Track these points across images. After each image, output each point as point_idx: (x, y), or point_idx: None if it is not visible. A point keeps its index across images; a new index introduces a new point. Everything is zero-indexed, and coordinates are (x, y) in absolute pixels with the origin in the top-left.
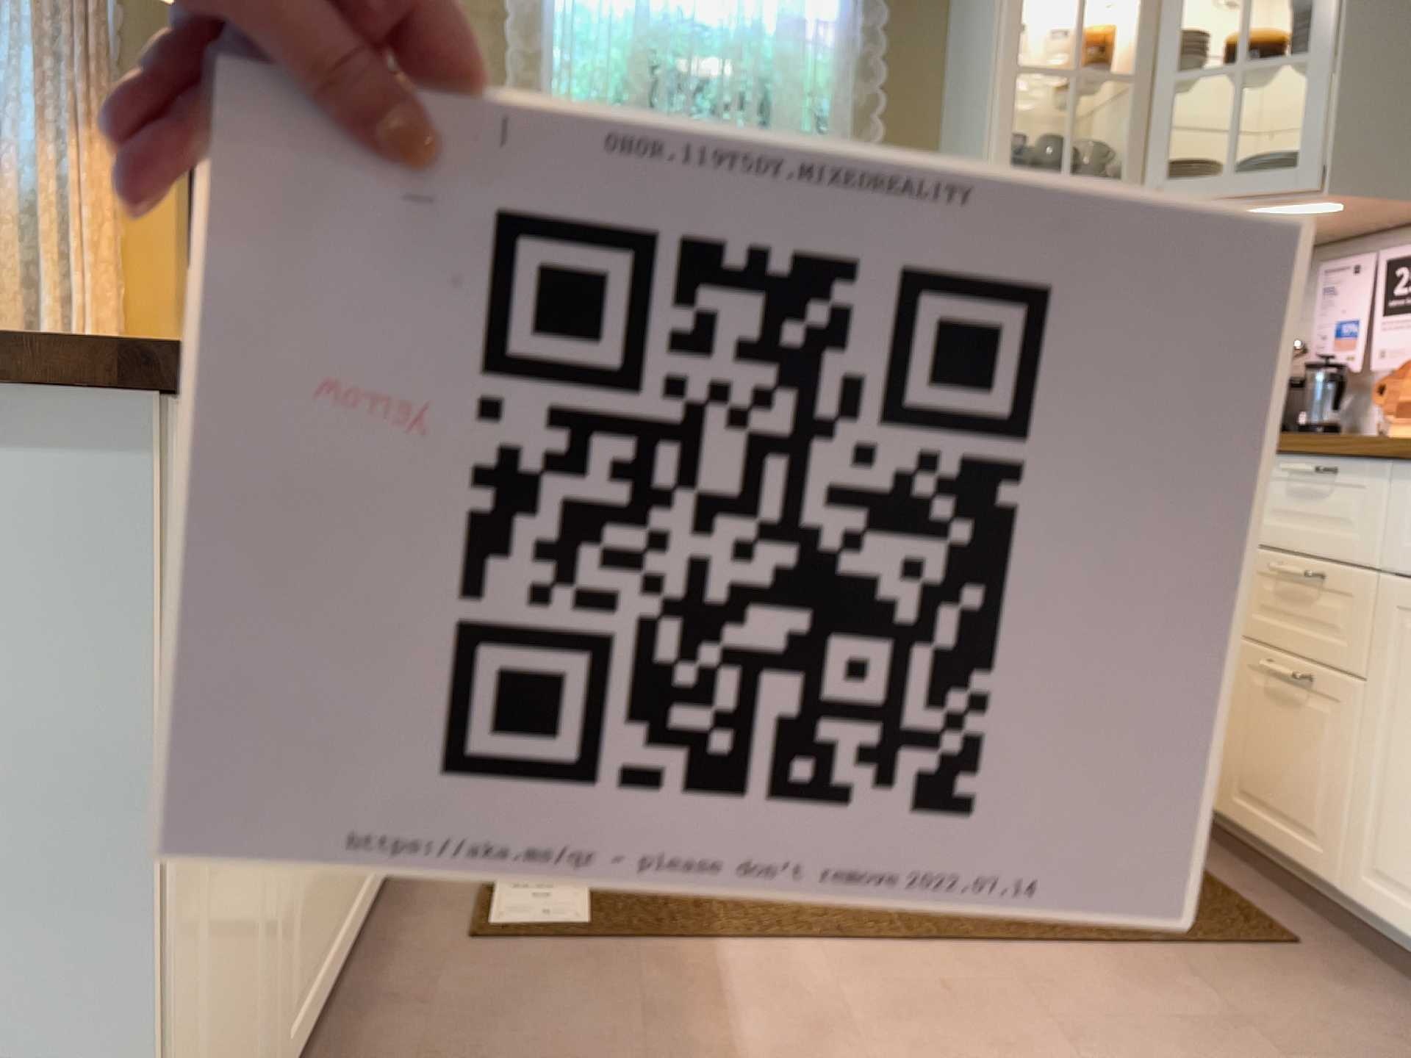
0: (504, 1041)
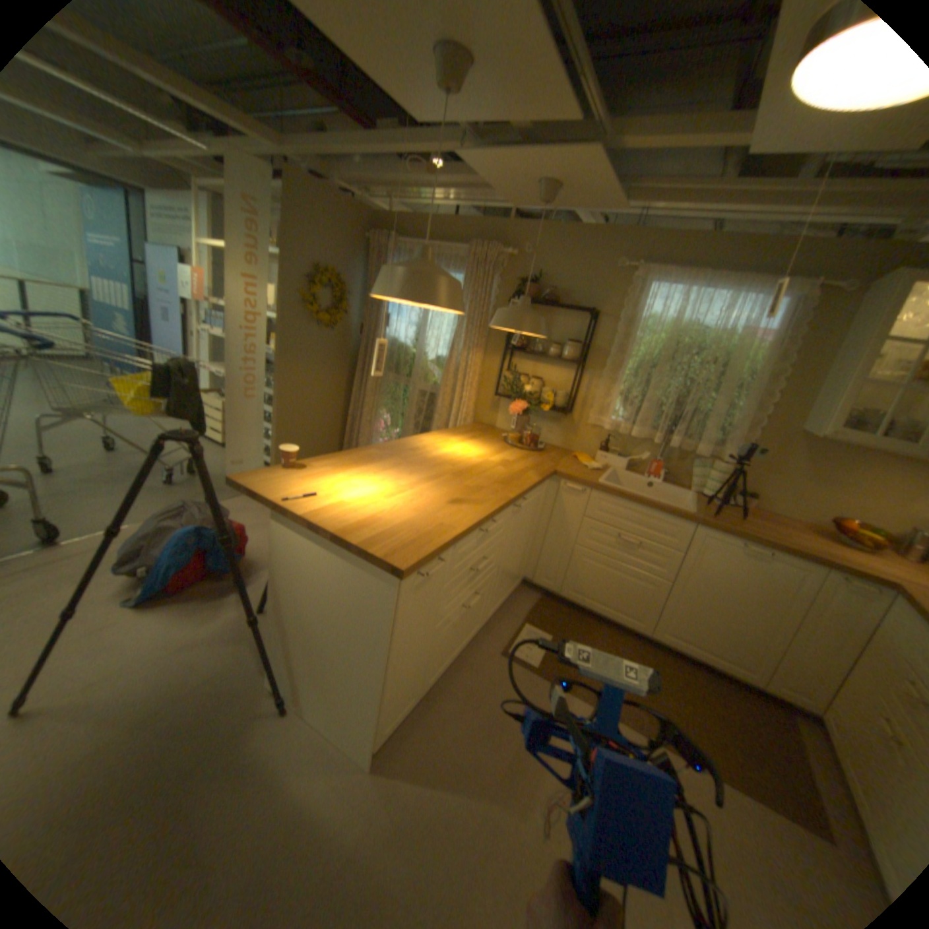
0: (495, 701)
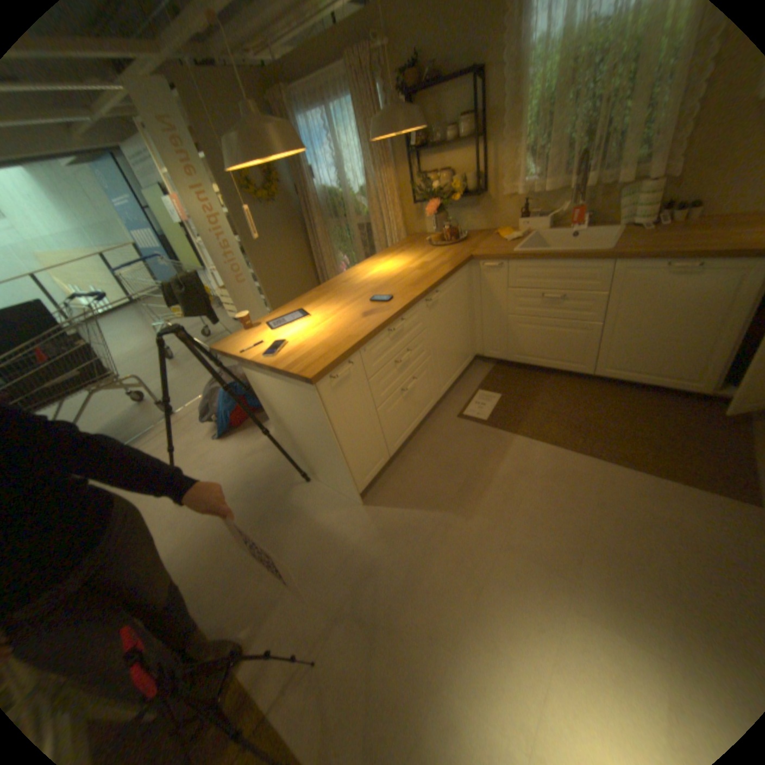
0: (450, 448)
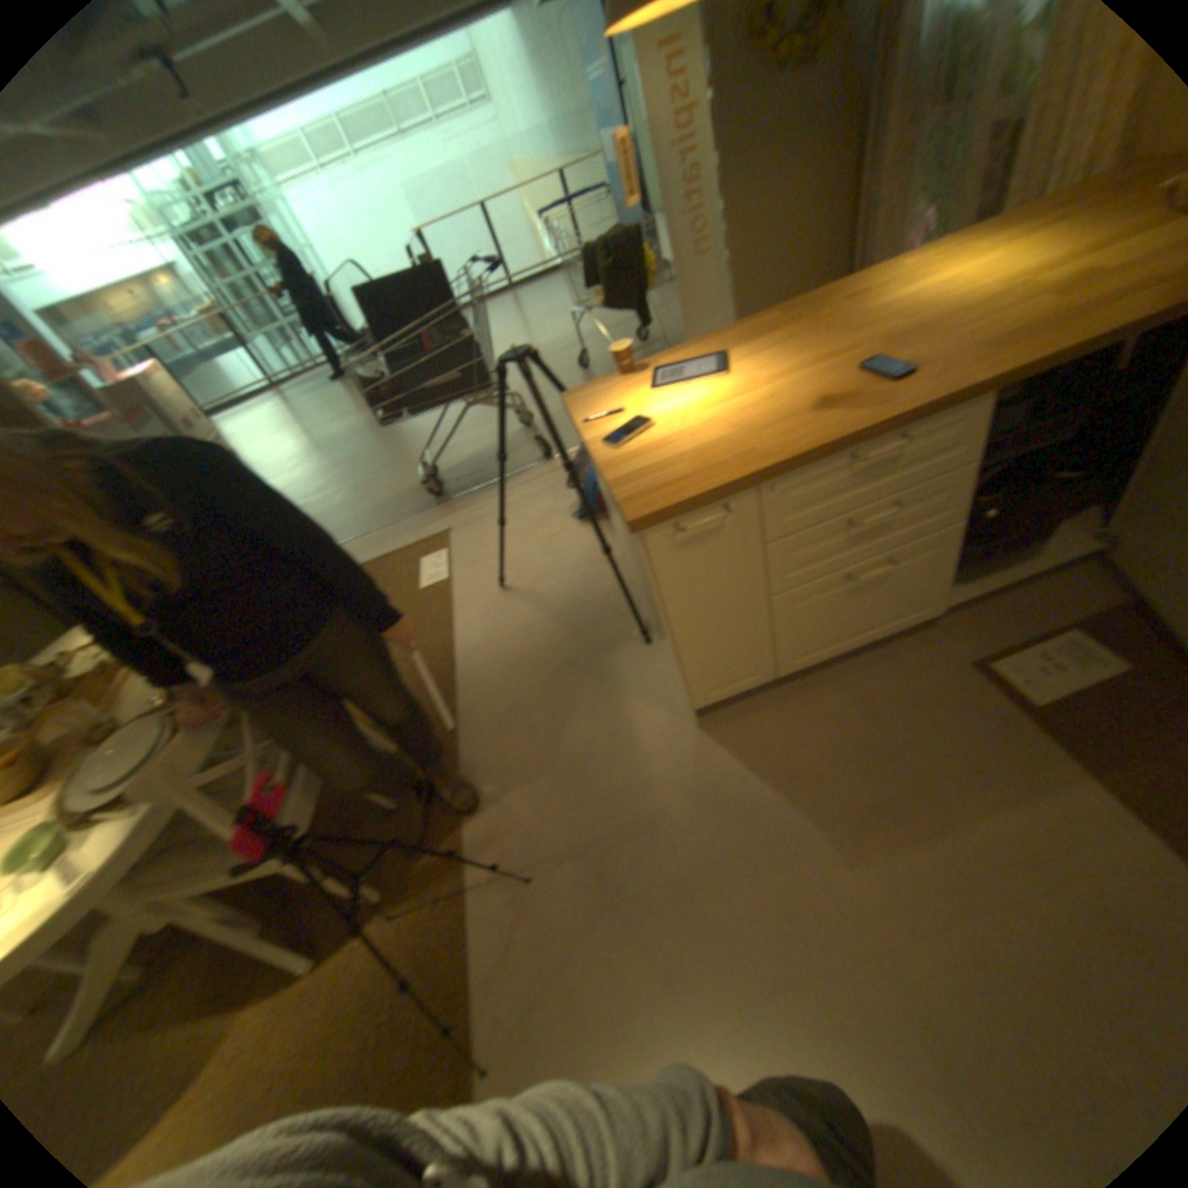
0: (910, 720)
